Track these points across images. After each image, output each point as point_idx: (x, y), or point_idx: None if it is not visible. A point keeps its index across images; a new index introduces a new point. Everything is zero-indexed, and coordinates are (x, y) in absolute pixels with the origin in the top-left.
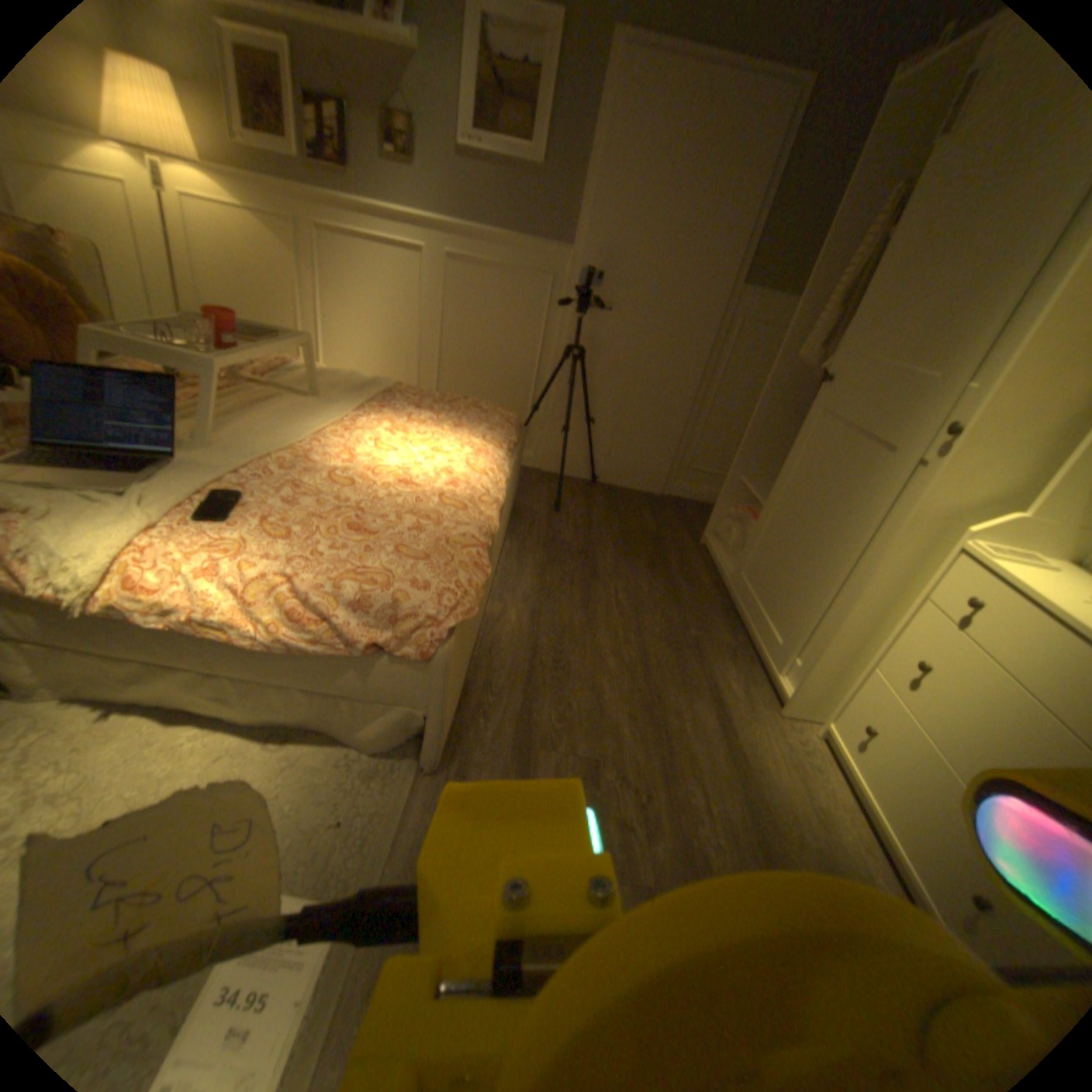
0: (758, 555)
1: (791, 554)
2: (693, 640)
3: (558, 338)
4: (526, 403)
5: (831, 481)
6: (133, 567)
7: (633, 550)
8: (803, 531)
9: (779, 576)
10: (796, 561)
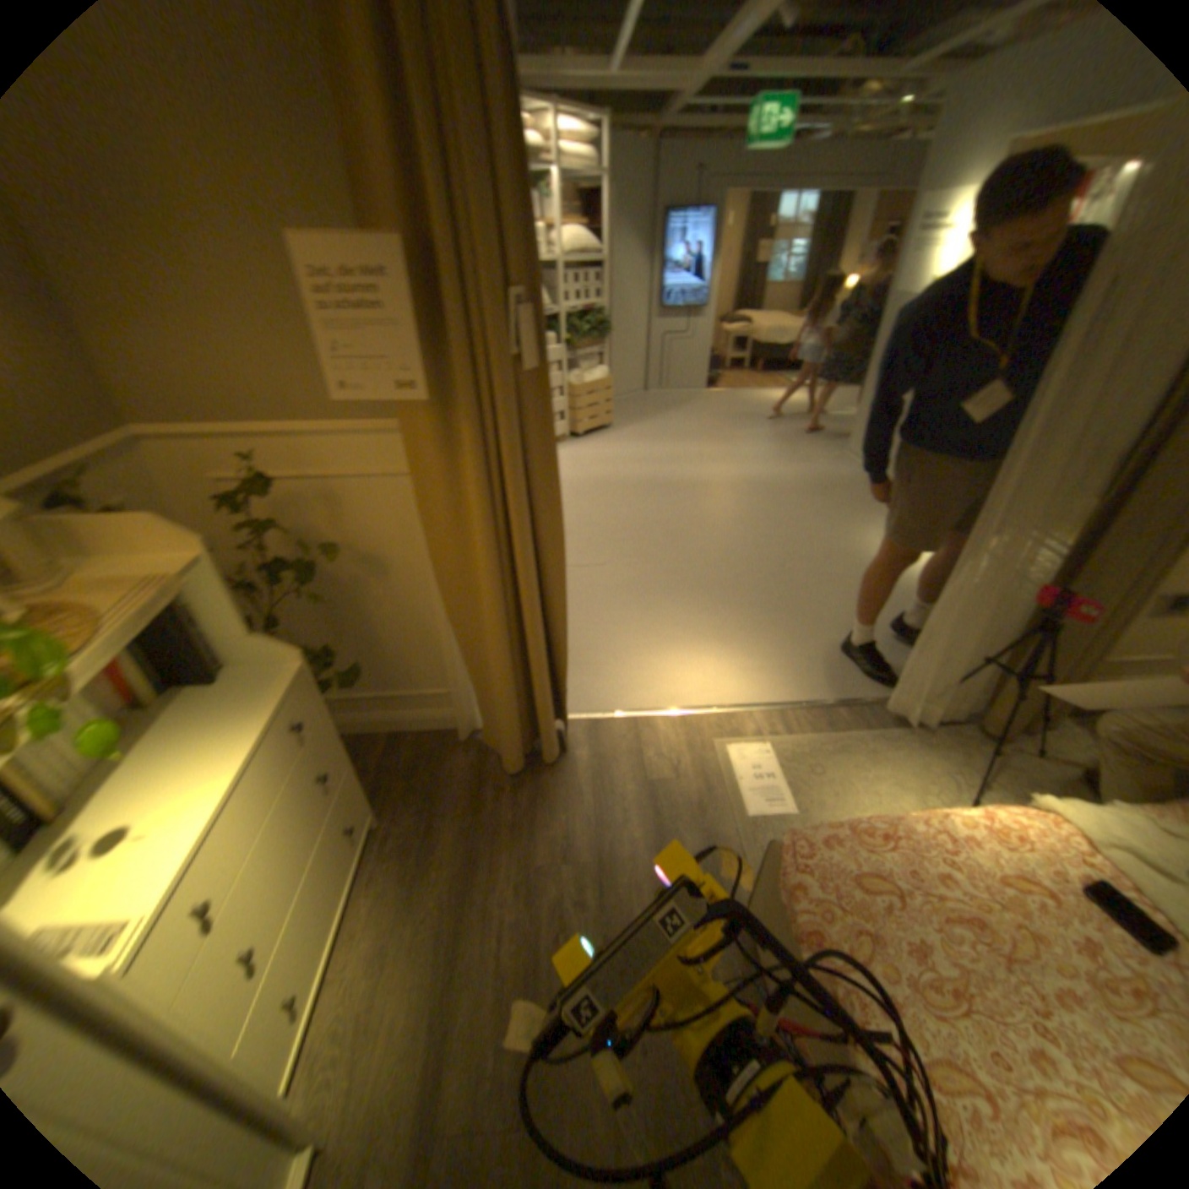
0: None
1: None
2: None
3: None
4: None
5: None
6: (1035, 815)
7: None
8: None
9: None
10: None
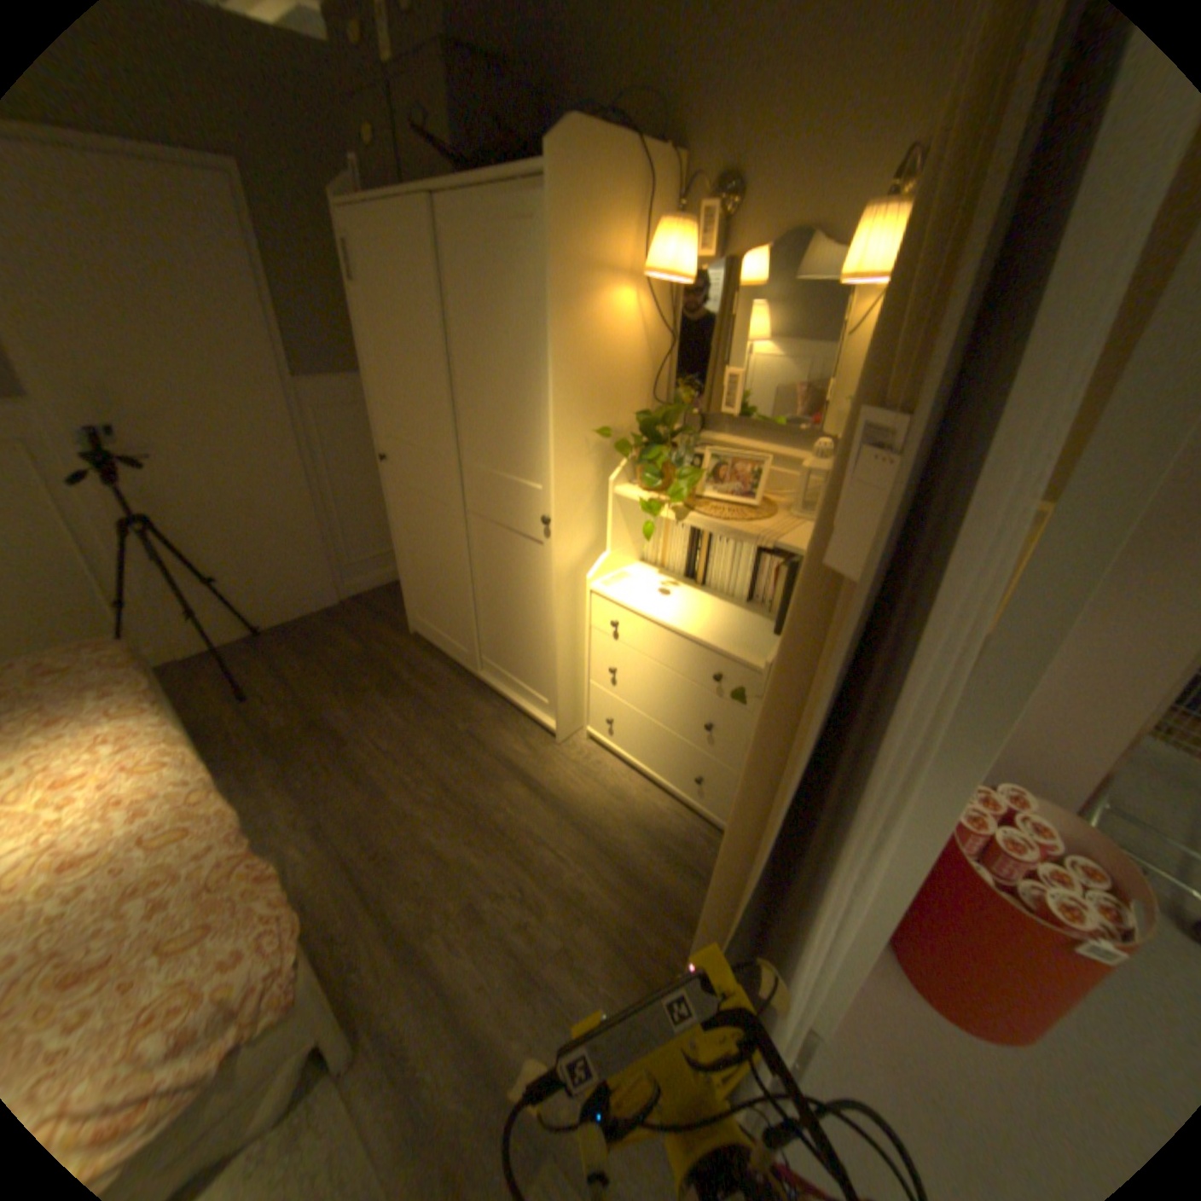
0: (470, 631)
1: (494, 622)
2: (467, 733)
3: (93, 510)
4: (100, 600)
5: (489, 561)
6: None
7: (359, 684)
8: (492, 603)
9: (495, 641)
10: (500, 627)
